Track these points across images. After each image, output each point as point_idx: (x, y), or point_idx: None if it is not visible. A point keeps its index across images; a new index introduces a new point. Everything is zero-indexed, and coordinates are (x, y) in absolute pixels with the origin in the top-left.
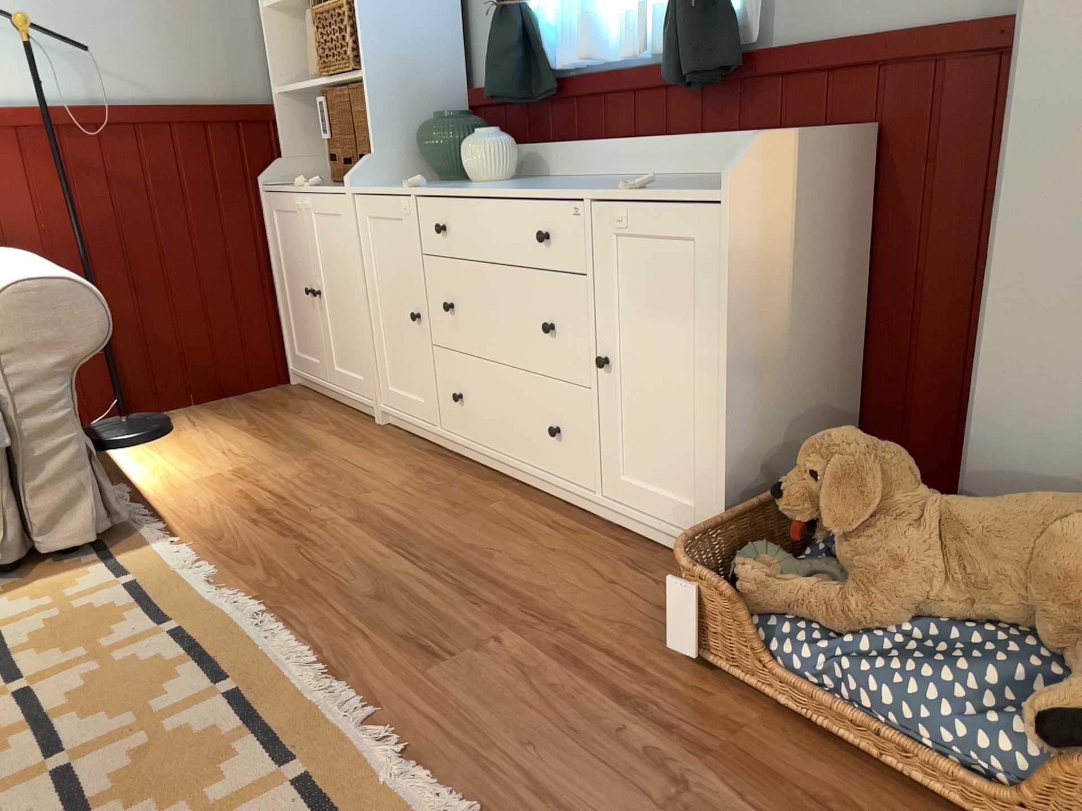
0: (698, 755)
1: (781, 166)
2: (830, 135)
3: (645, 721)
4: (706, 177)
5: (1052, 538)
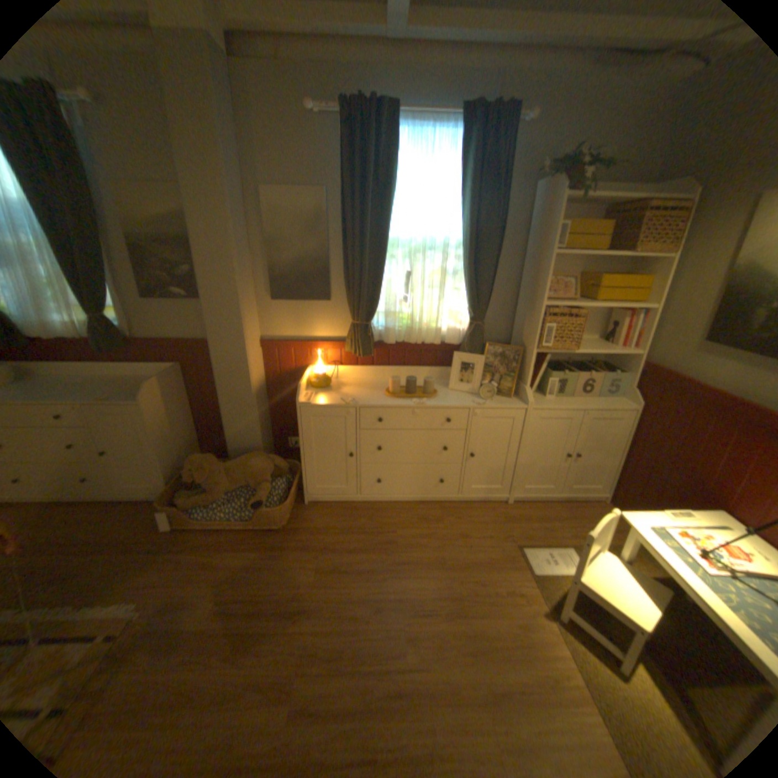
0: (178, 554)
1: (154, 388)
2: (166, 372)
3: (160, 555)
4: (121, 379)
5: (247, 467)
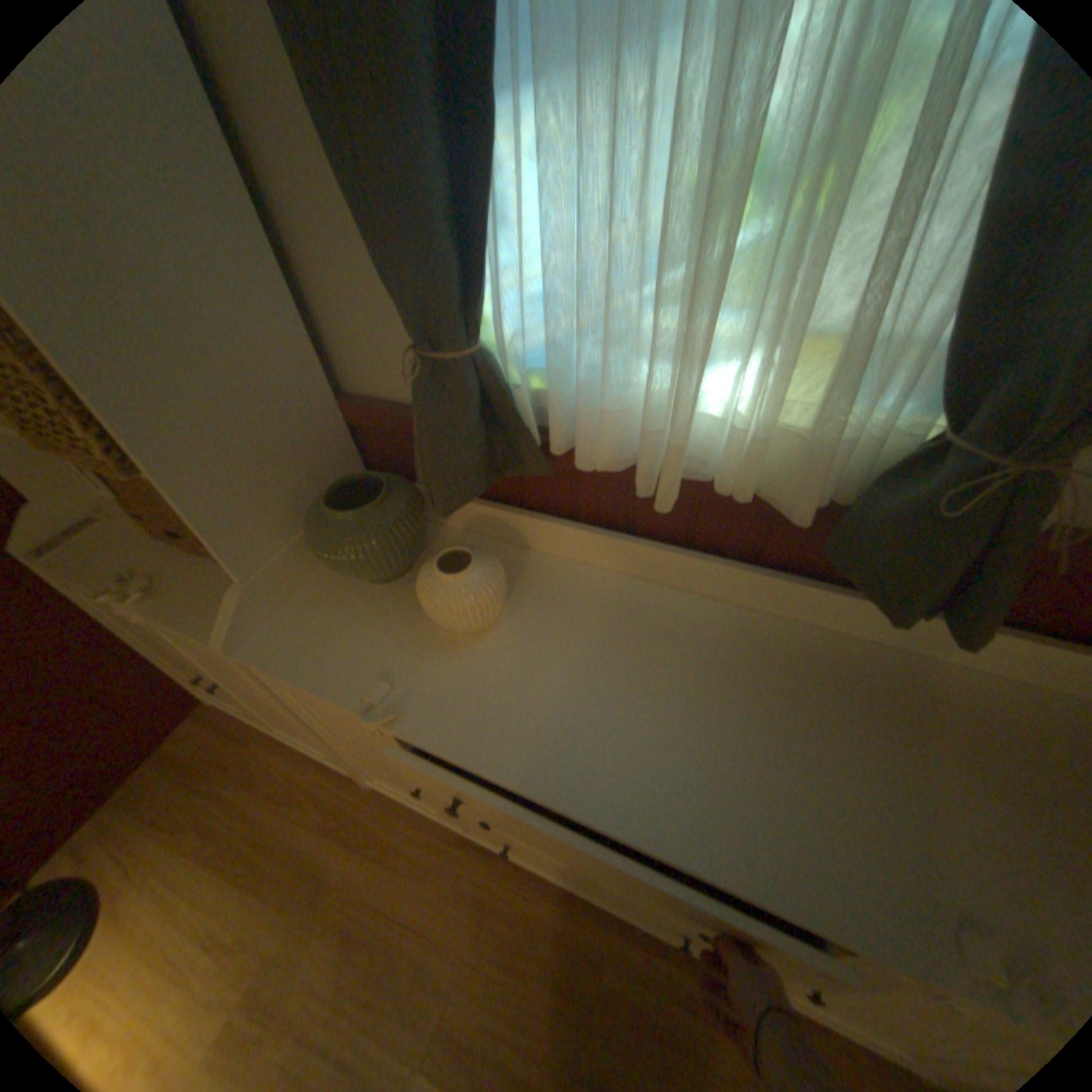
0: None
1: None
2: None
3: None
4: (872, 665)
5: None
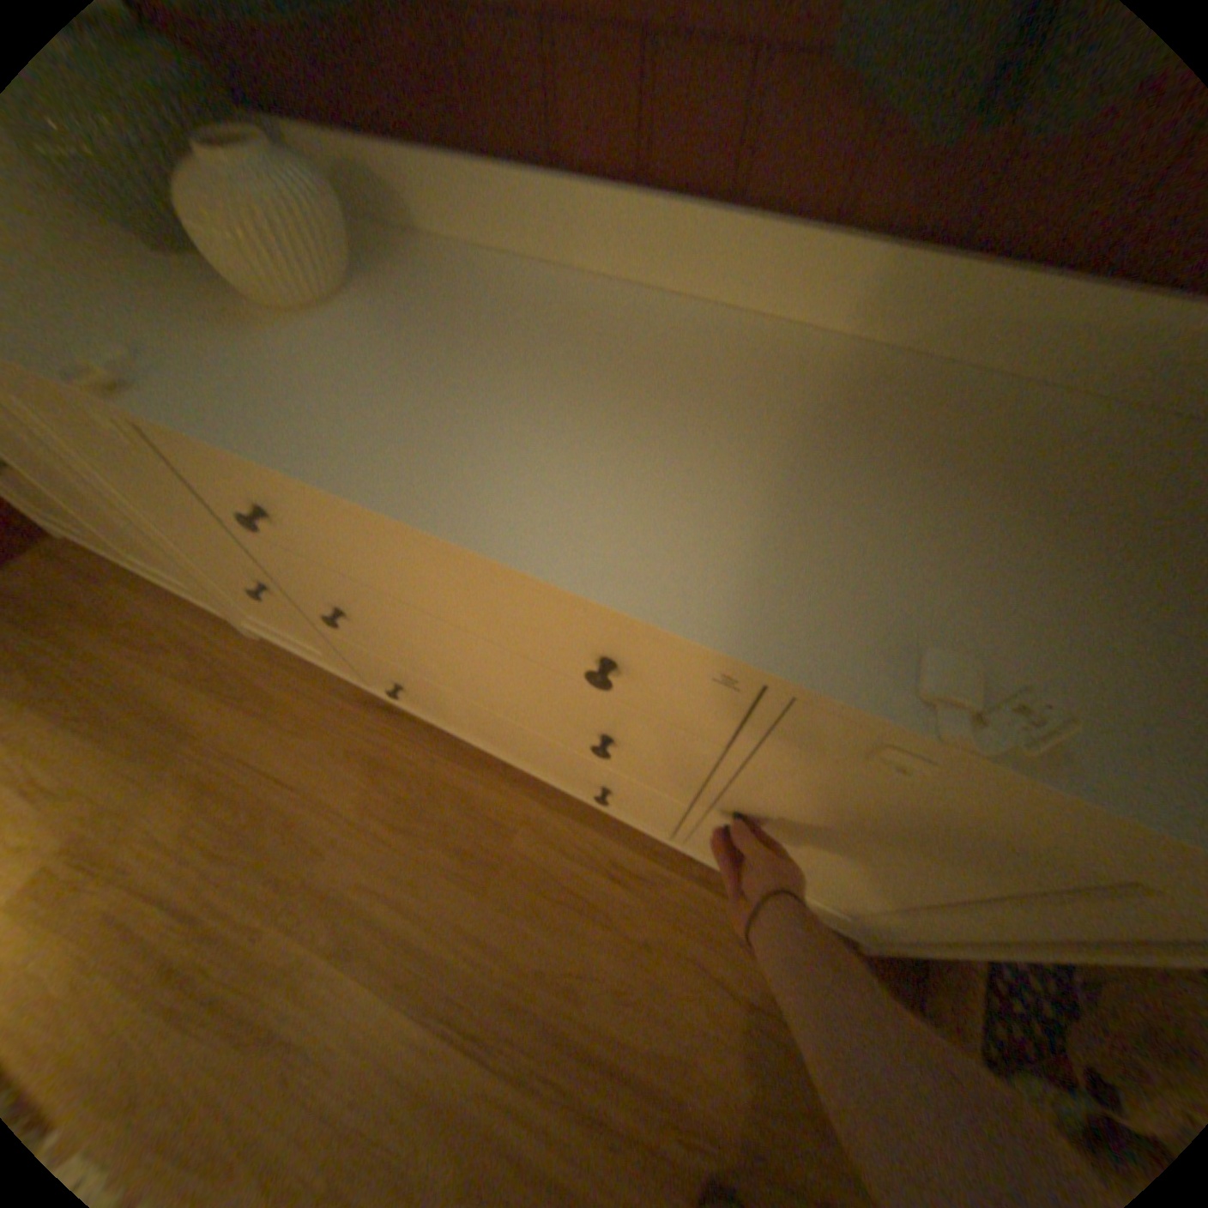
0: None
1: None
2: None
3: None
4: (887, 369)
5: None
